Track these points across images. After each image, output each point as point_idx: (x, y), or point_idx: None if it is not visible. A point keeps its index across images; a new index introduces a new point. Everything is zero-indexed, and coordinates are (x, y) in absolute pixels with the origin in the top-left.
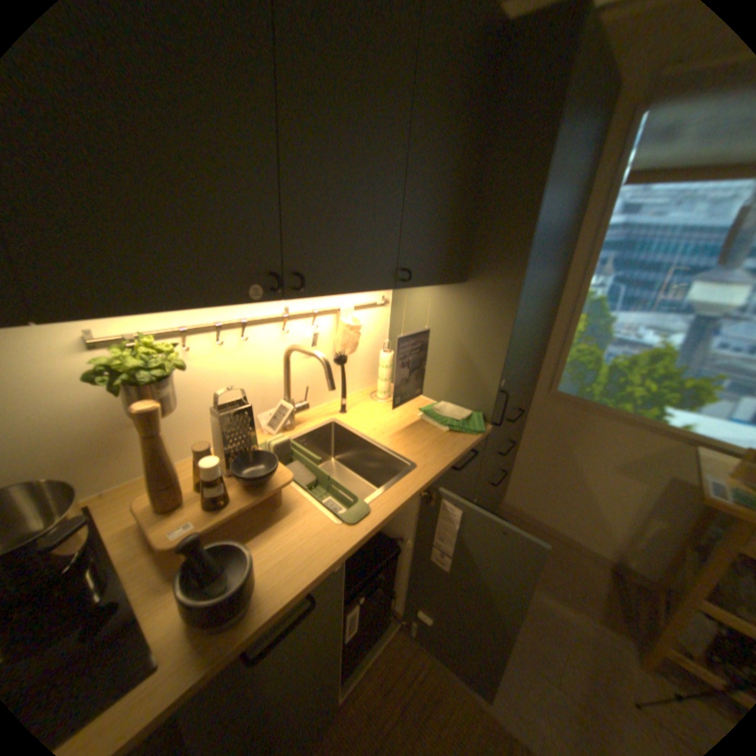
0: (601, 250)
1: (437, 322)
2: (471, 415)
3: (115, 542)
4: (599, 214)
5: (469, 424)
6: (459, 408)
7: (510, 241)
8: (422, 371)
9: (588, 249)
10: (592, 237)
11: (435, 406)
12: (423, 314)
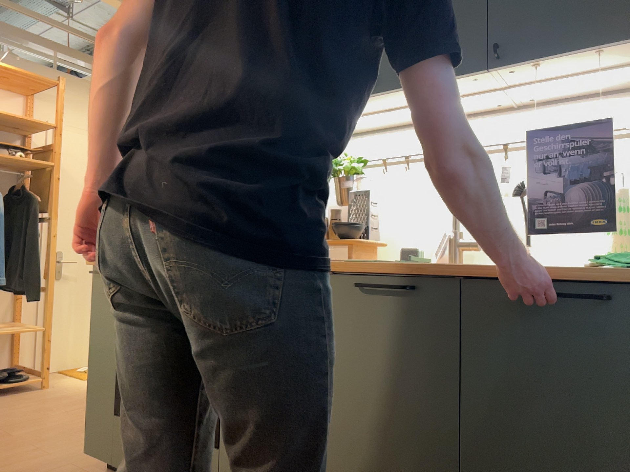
0: None
1: None
2: None
3: None
4: None
5: None
6: None
7: None
8: None
9: None
10: None
11: None
12: None
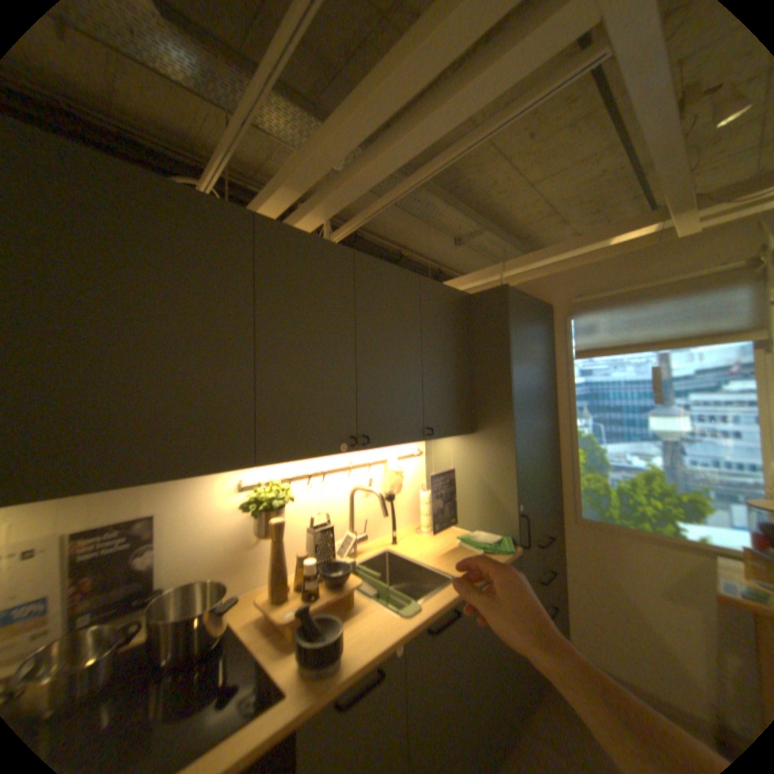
0: (575, 401)
1: (461, 464)
2: (501, 540)
3: (241, 630)
4: (565, 378)
5: (500, 547)
6: (490, 535)
7: (499, 404)
8: (456, 506)
9: (567, 401)
10: (566, 393)
11: (470, 535)
12: (449, 459)
